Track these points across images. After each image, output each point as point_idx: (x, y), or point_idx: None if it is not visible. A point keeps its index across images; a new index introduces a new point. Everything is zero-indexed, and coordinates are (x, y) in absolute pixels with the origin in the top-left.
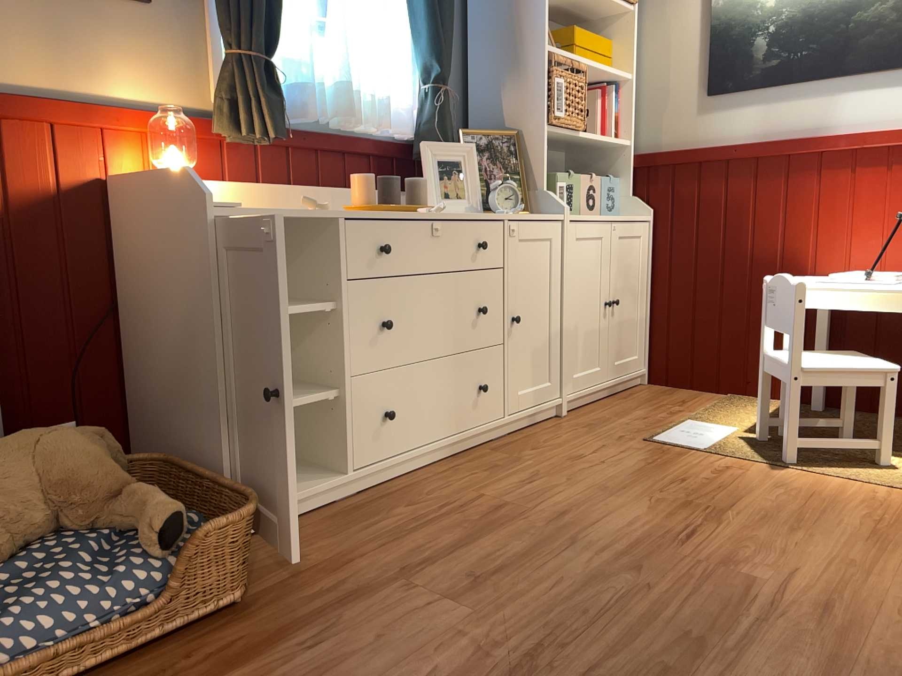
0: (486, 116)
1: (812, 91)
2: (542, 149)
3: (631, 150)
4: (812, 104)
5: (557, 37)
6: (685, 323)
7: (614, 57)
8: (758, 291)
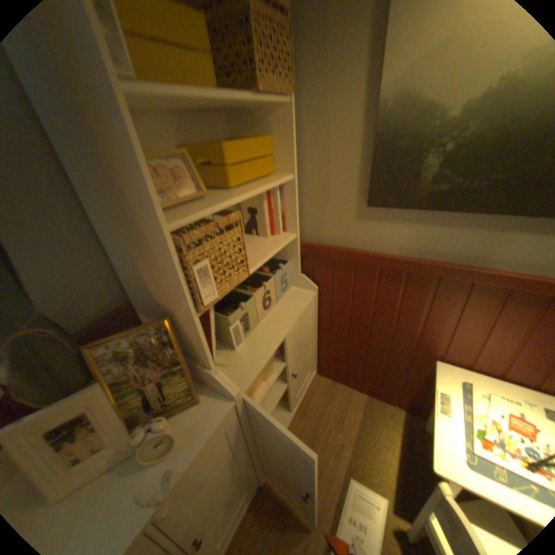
0: (132, 280)
1: (483, 221)
2: (198, 337)
3: (297, 240)
4: (478, 235)
5: (206, 149)
6: (340, 354)
7: (275, 152)
8: (397, 355)
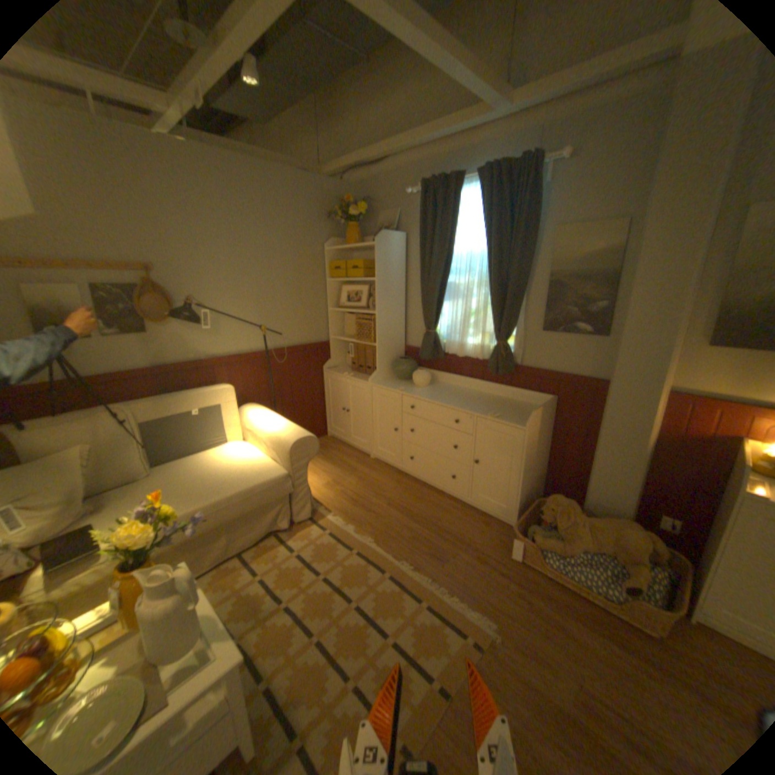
0: None
1: None
2: None
3: None
4: None
5: None
6: None
7: None
8: None
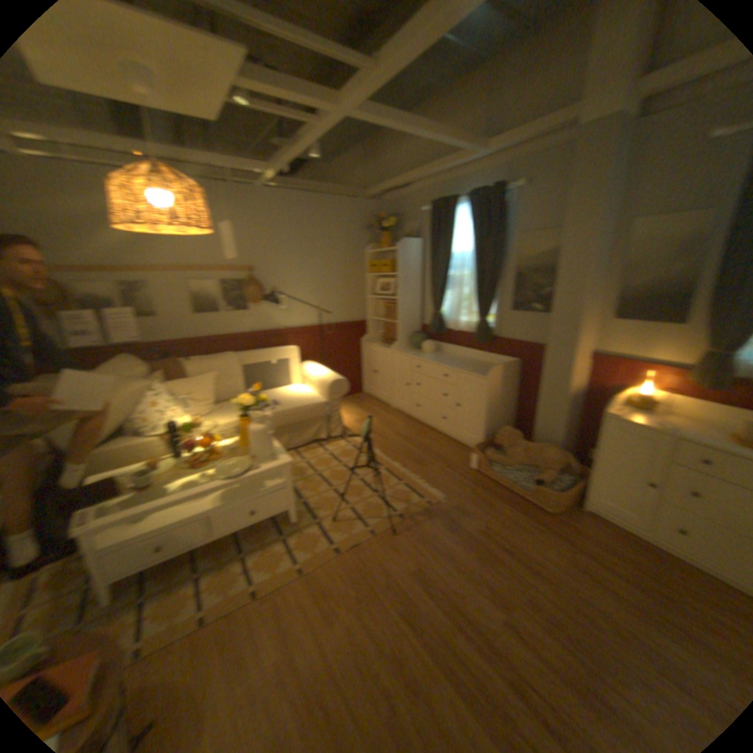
0: None
1: None
2: None
3: None
4: None
5: None
6: None
7: None
8: None
